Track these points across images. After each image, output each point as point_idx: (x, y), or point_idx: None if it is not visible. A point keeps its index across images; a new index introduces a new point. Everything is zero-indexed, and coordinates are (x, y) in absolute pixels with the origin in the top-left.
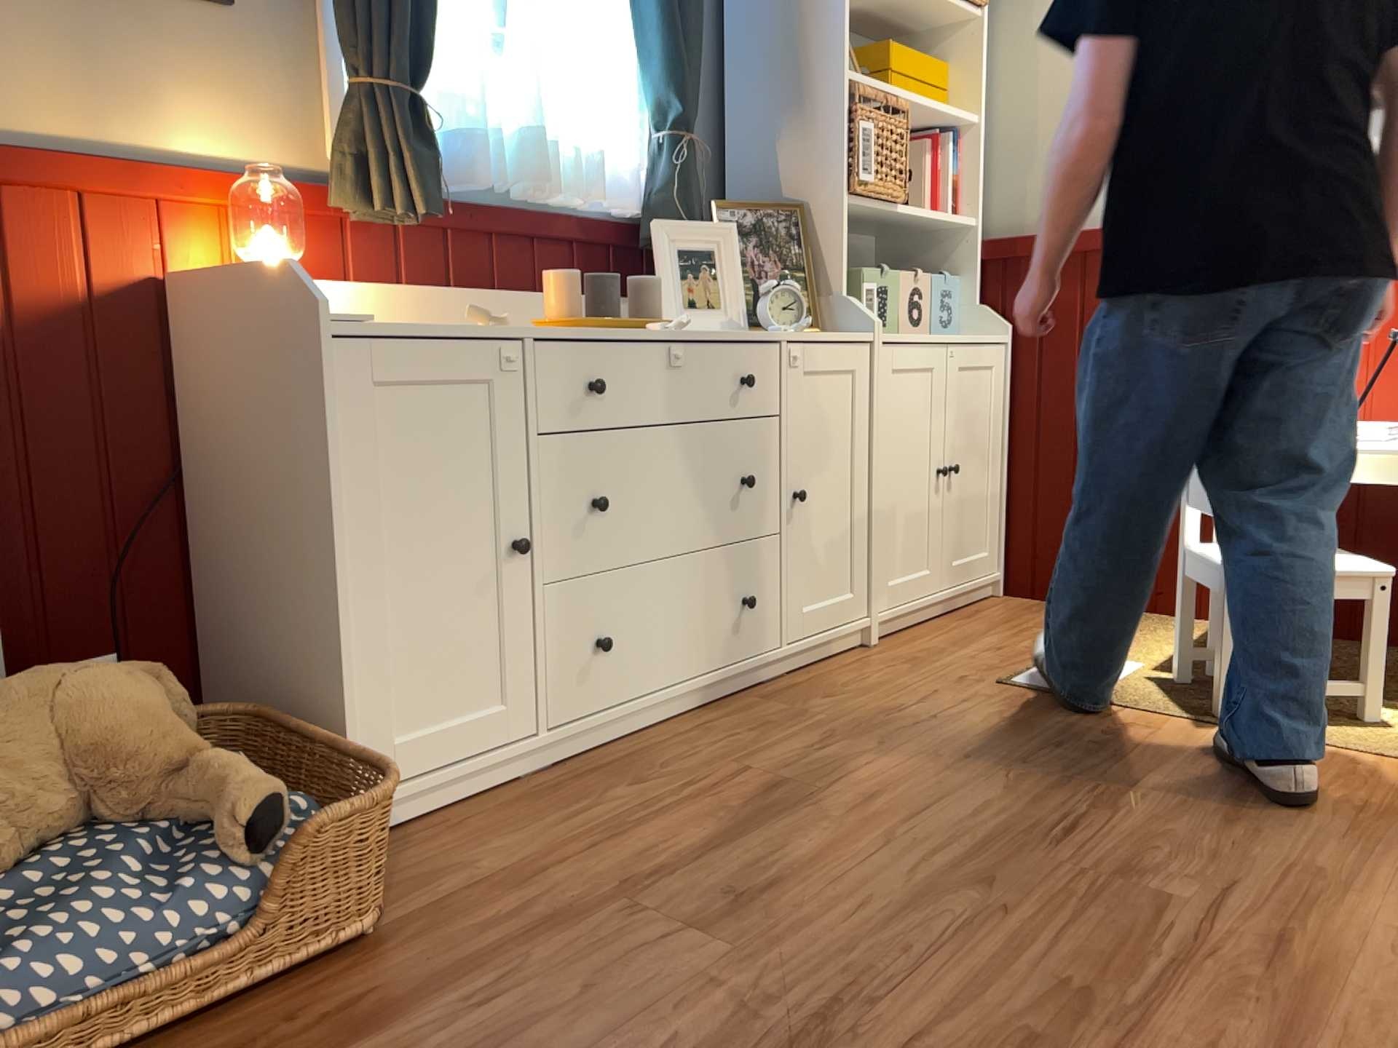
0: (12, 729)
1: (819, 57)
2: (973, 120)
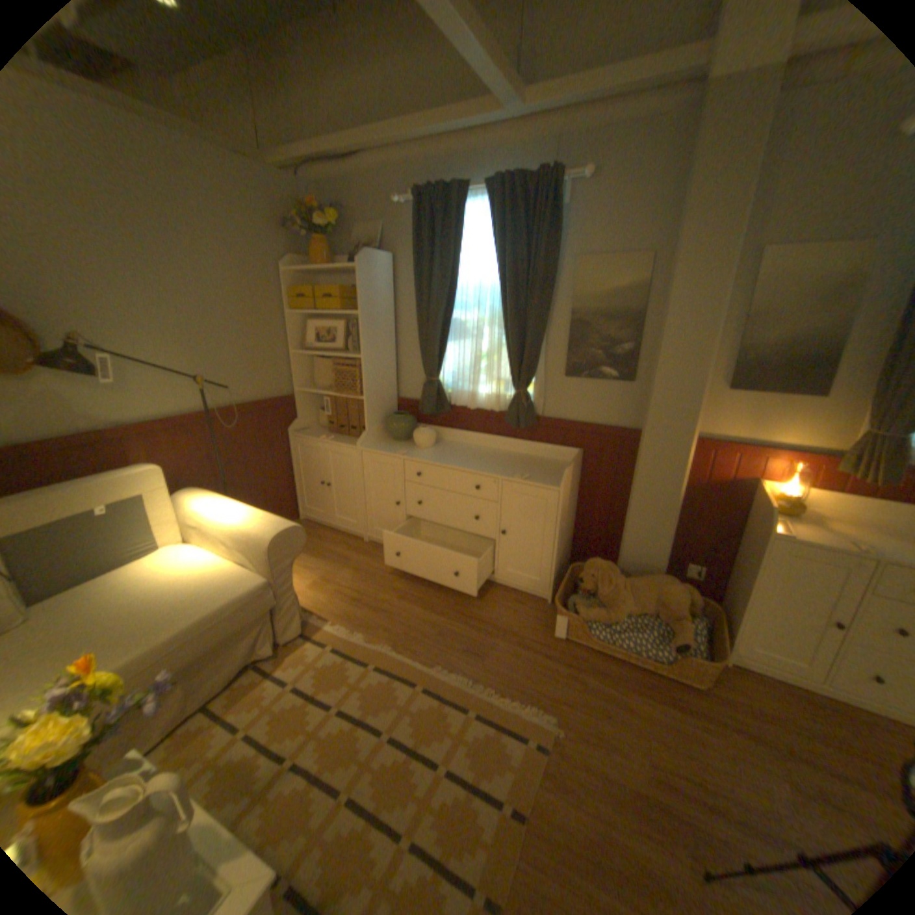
0: (650, 590)
1: None
2: None
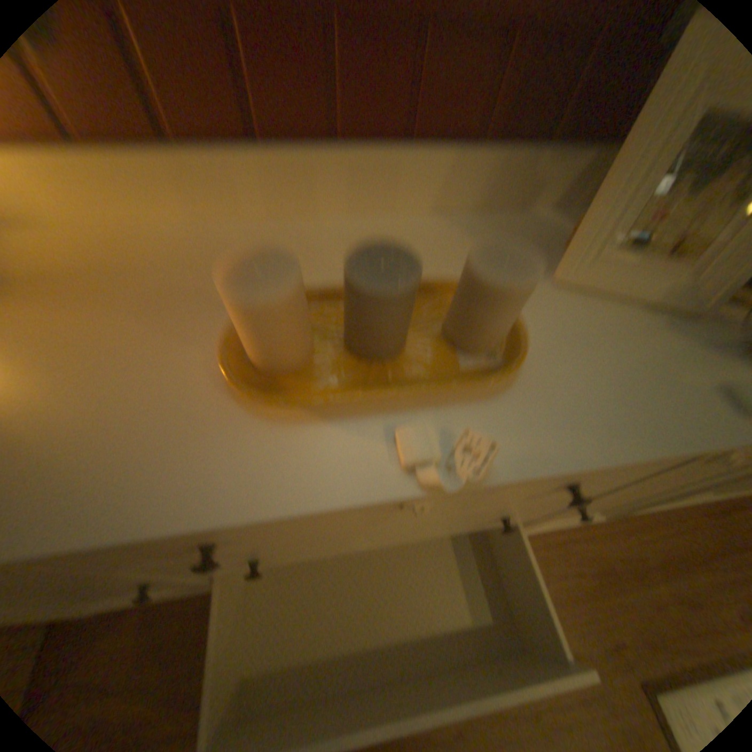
0: None
1: None
2: None
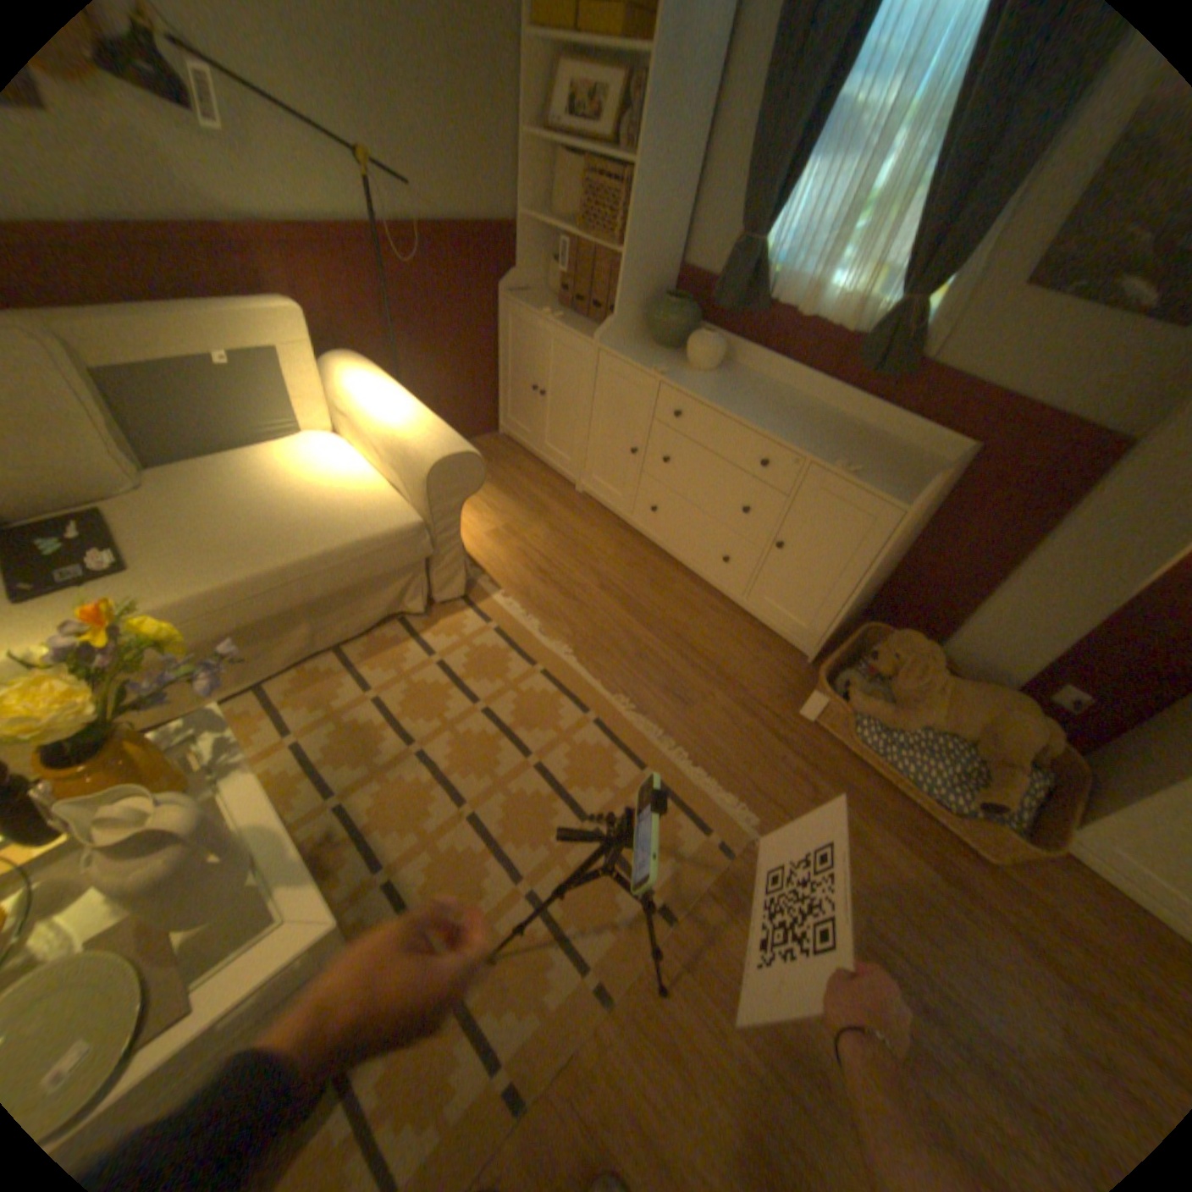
0: (985, 710)
1: None
2: None
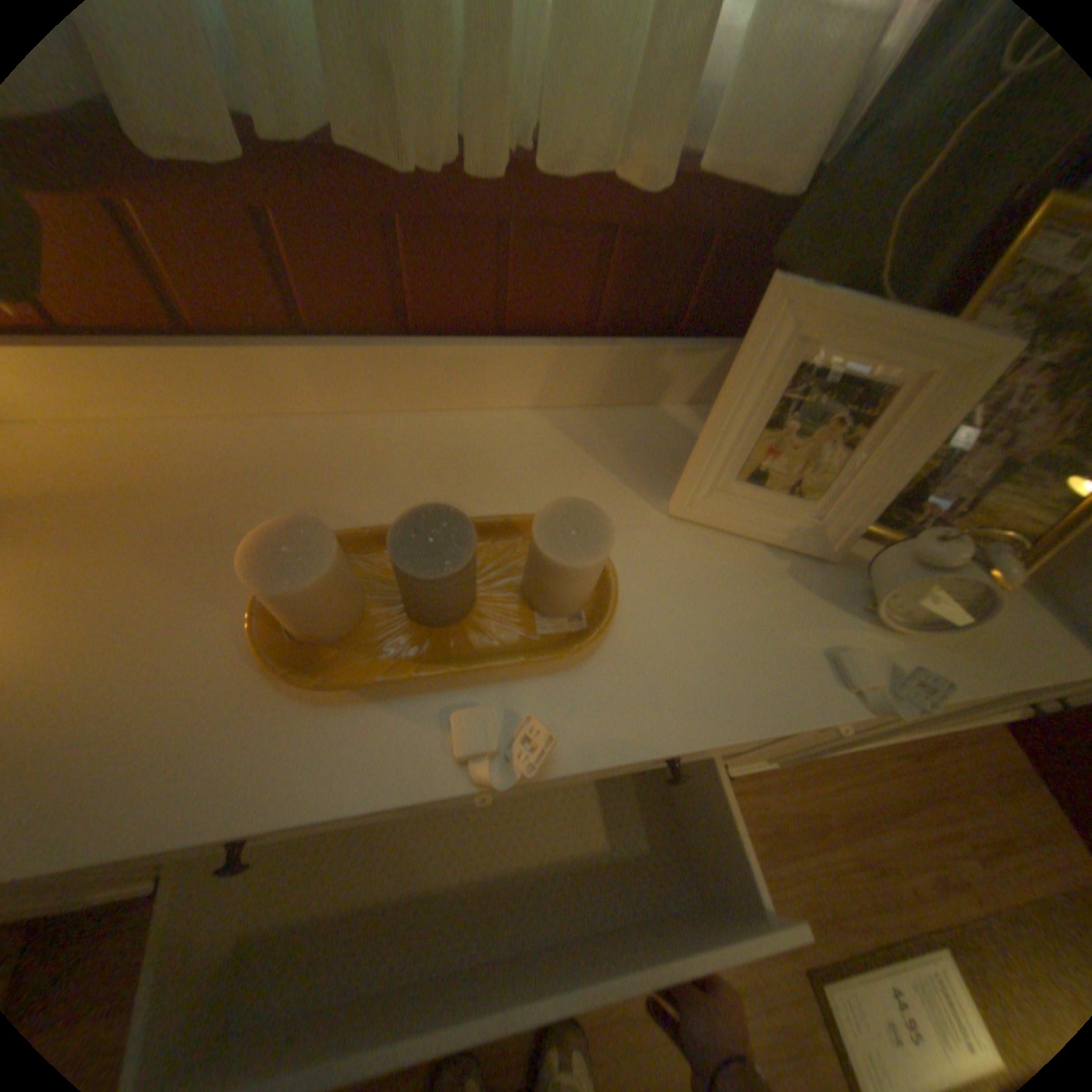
0: None
1: None
2: None
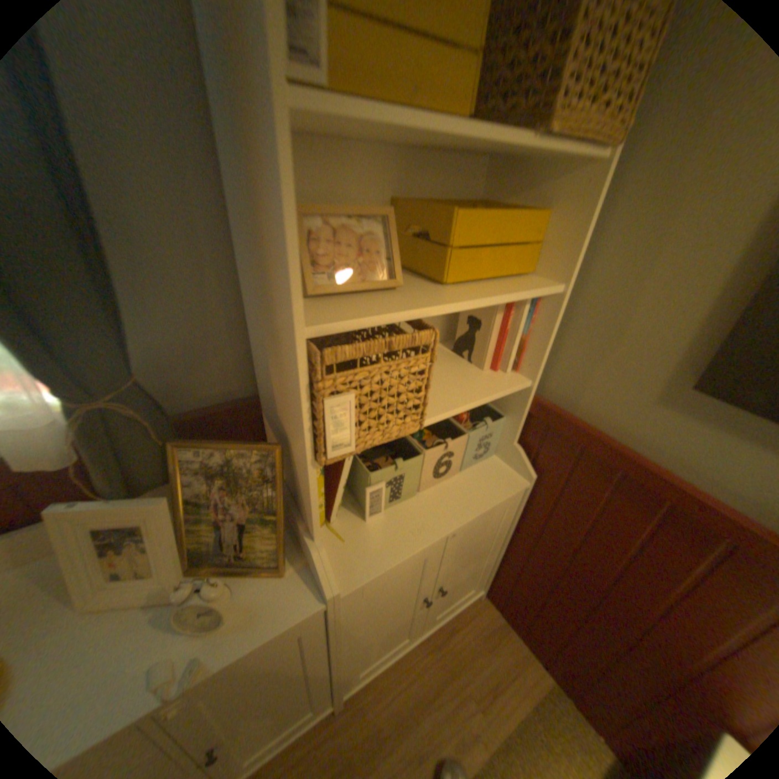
0: None
1: (279, 295)
2: (559, 292)
